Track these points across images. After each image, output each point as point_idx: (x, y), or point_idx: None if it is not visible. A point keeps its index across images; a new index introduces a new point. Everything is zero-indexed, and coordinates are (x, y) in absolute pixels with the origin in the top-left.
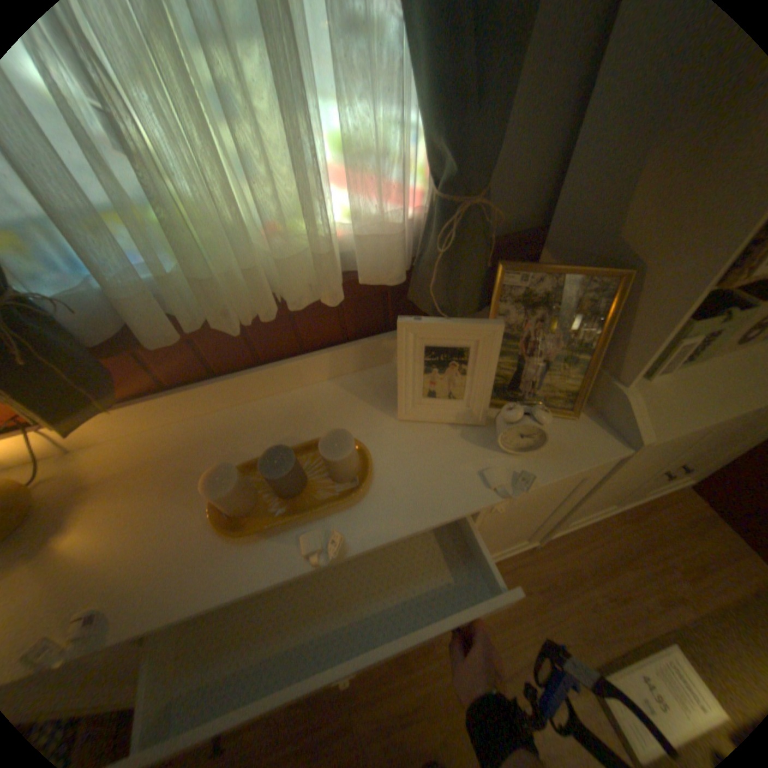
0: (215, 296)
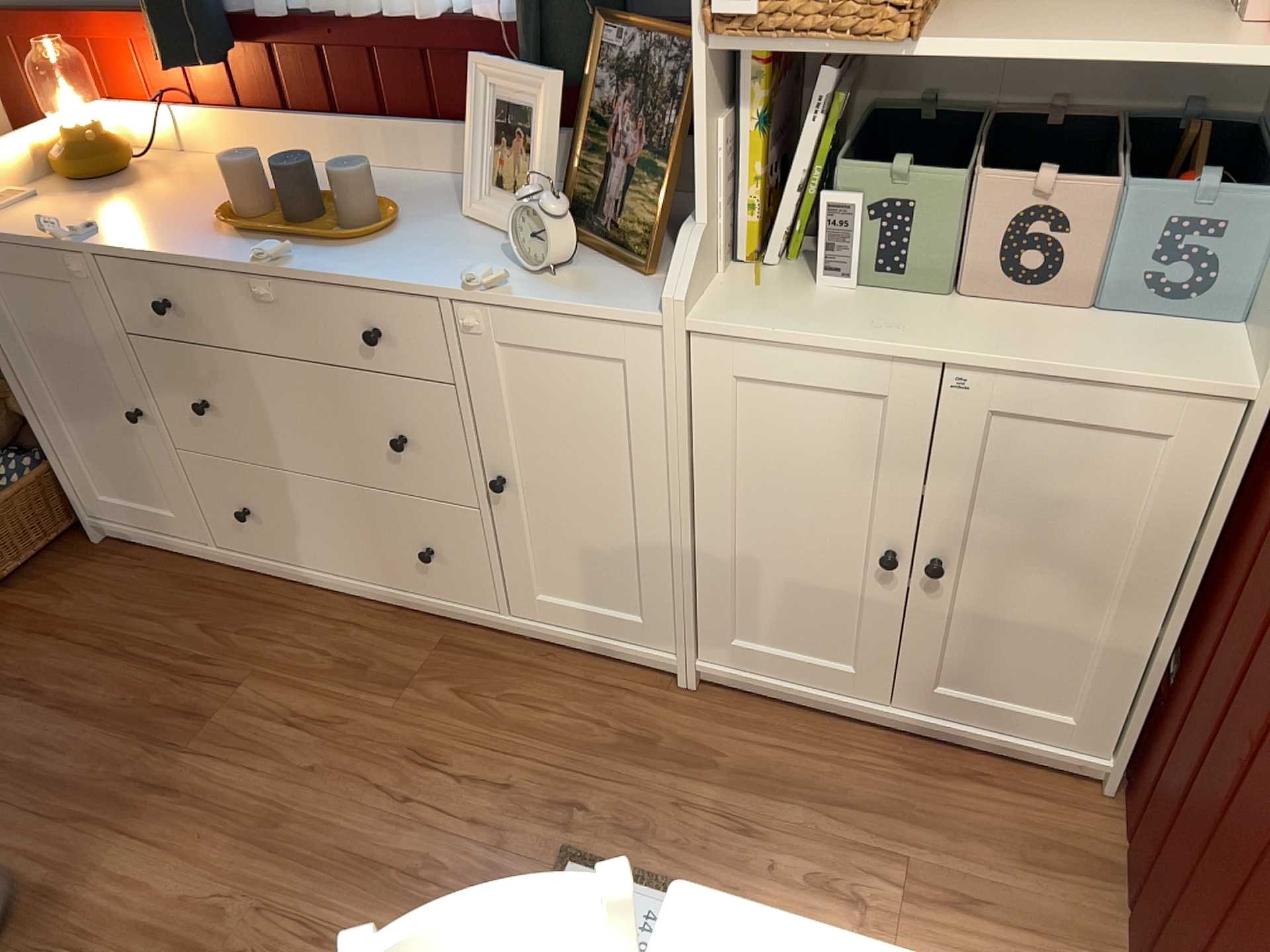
0: None
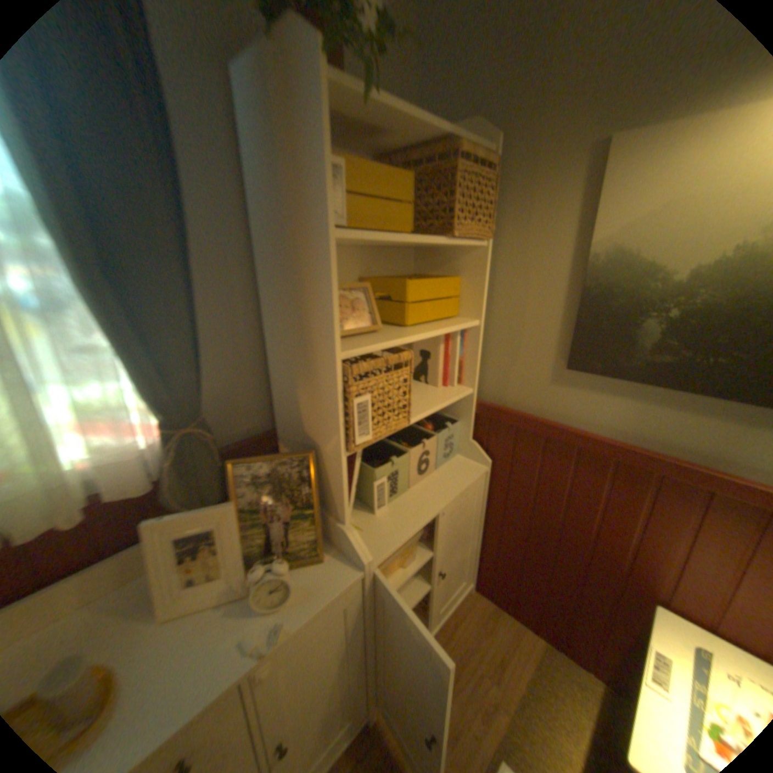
0: None
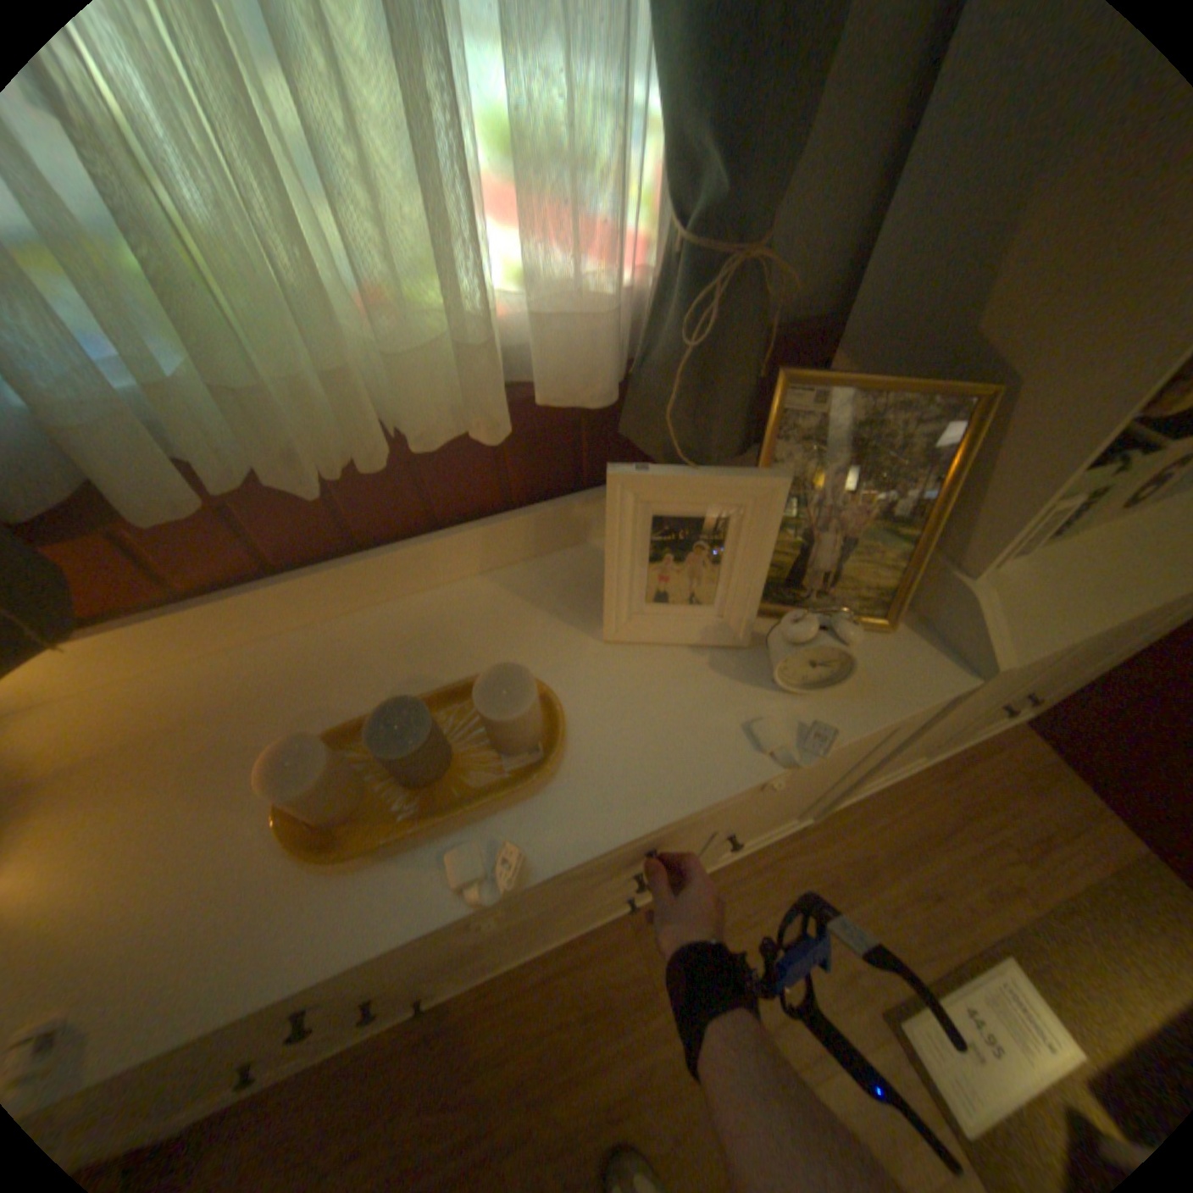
0: (268, 424)
